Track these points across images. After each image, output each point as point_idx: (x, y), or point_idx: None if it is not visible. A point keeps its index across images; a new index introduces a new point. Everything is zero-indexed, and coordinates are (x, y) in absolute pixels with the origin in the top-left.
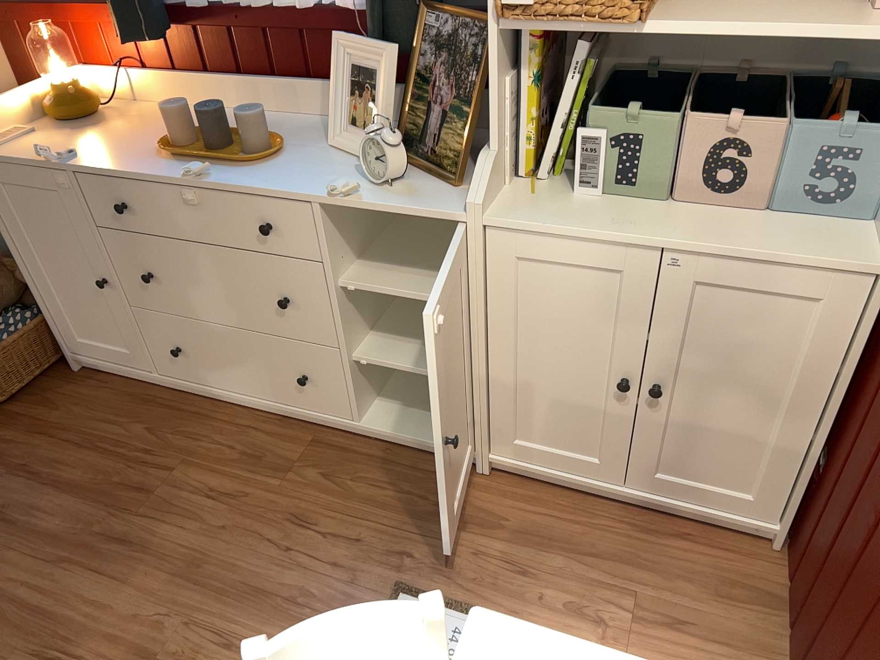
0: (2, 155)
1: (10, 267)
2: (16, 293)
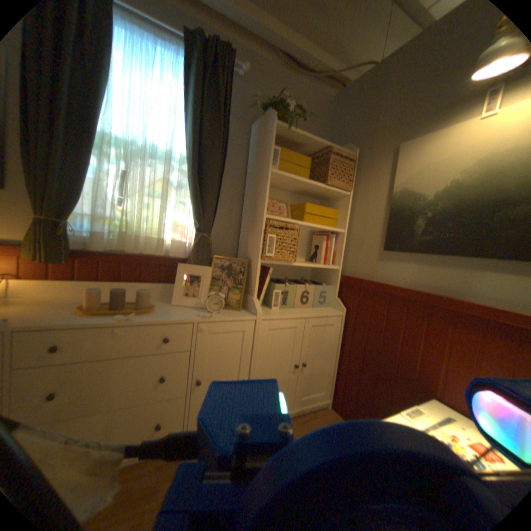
0: None
1: None
2: None
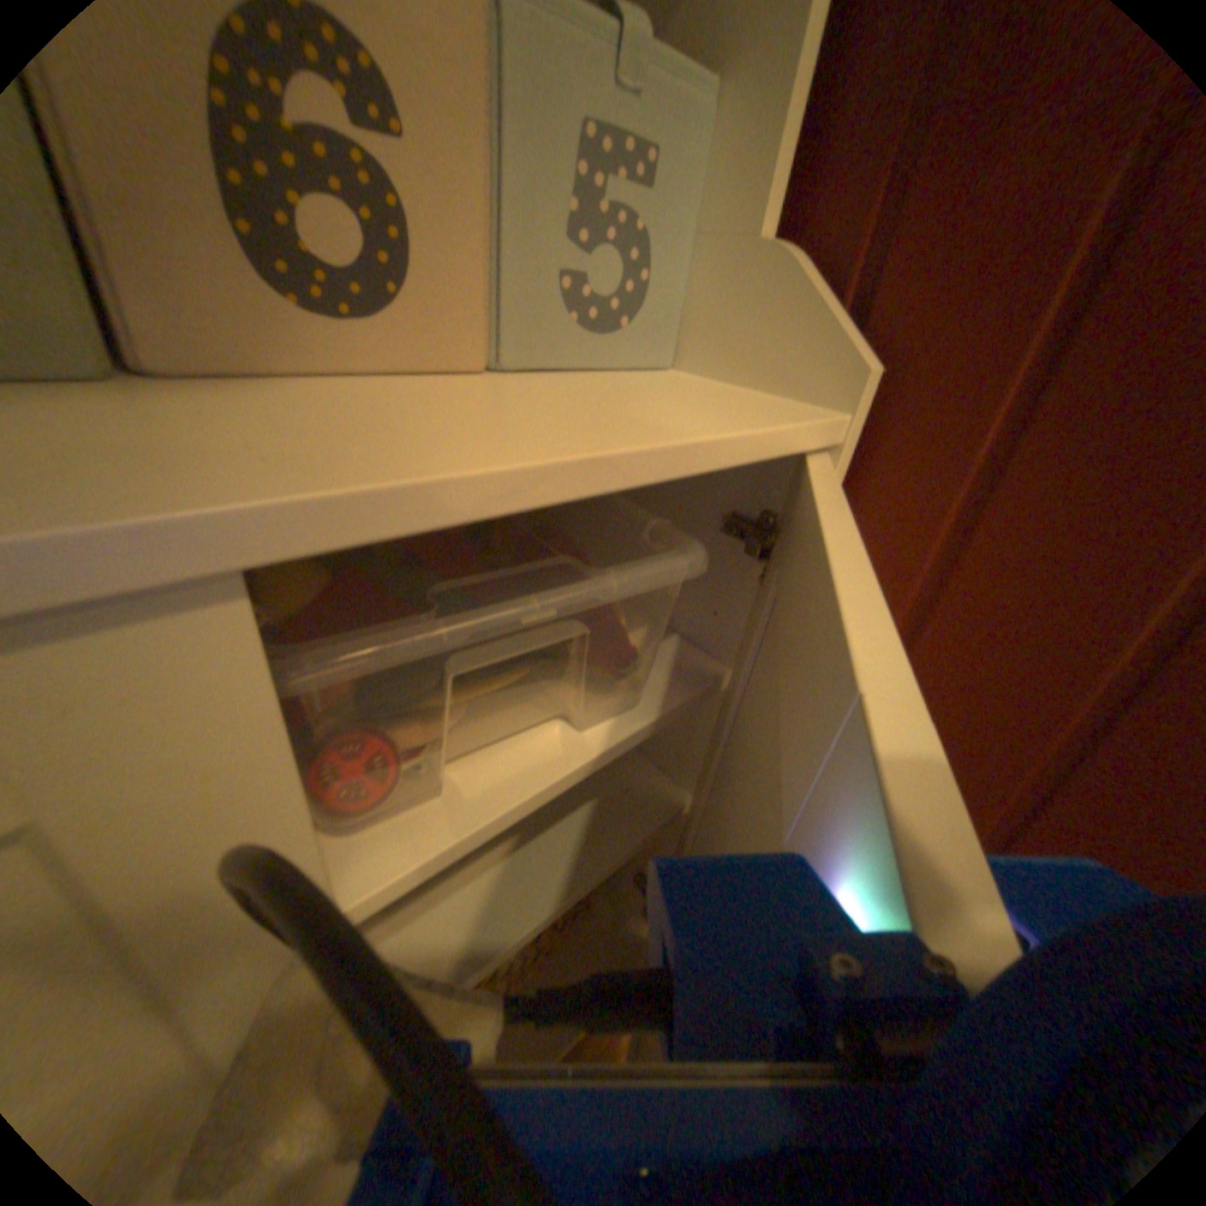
0: None
1: None
2: None
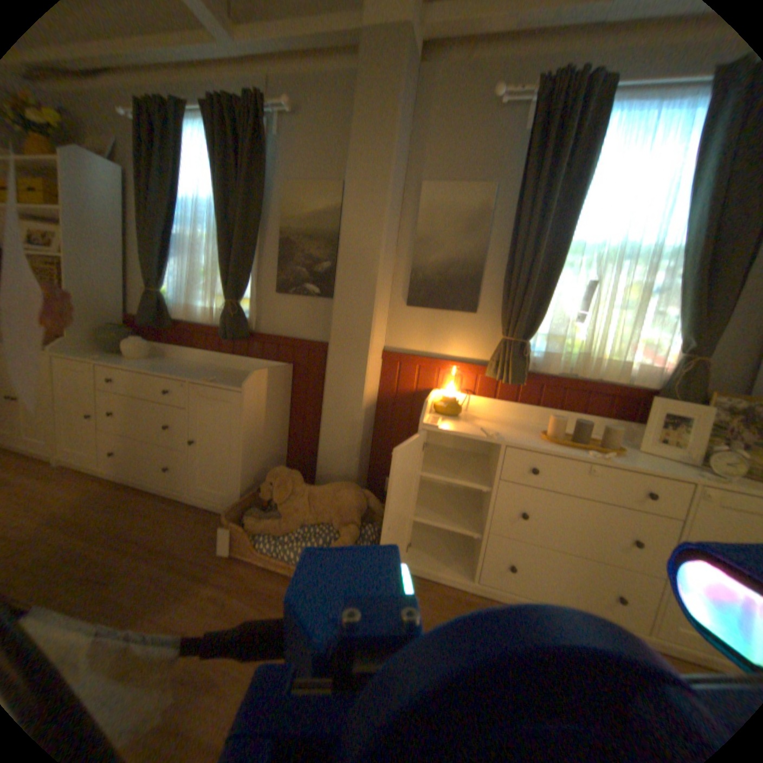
0: (439, 426)
1: (361, 493)
2: (363, 512)
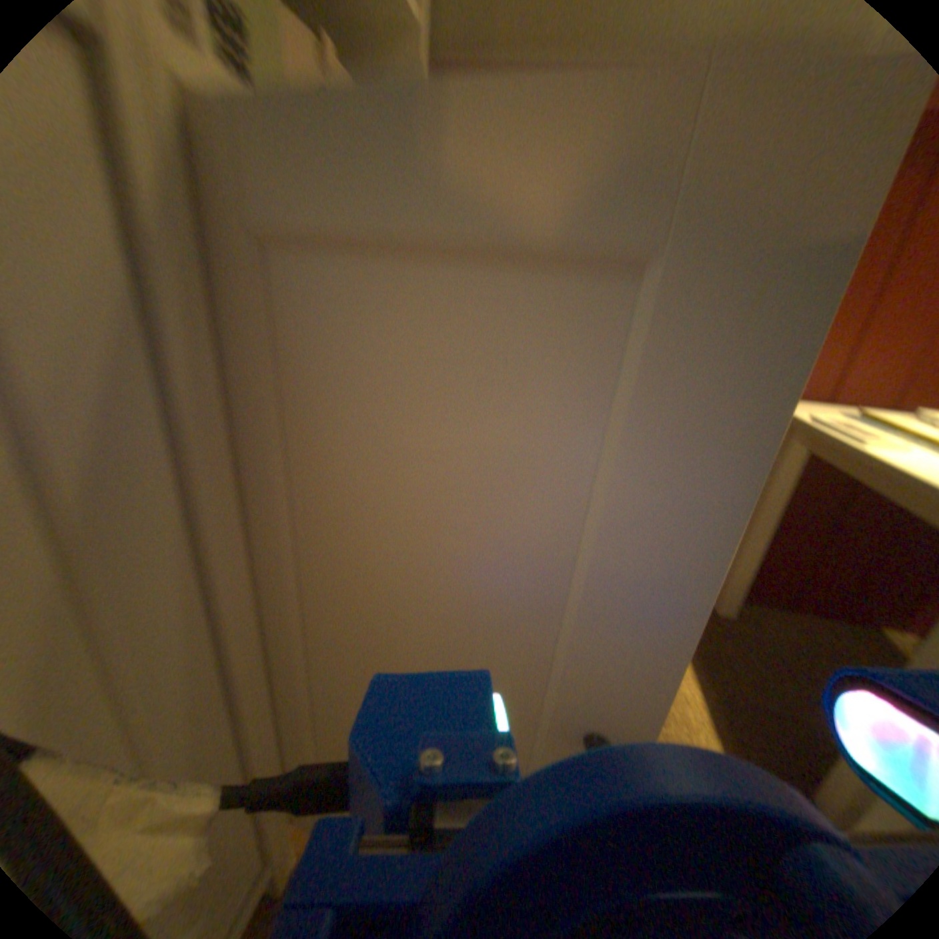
0: None
1: None
2: None
